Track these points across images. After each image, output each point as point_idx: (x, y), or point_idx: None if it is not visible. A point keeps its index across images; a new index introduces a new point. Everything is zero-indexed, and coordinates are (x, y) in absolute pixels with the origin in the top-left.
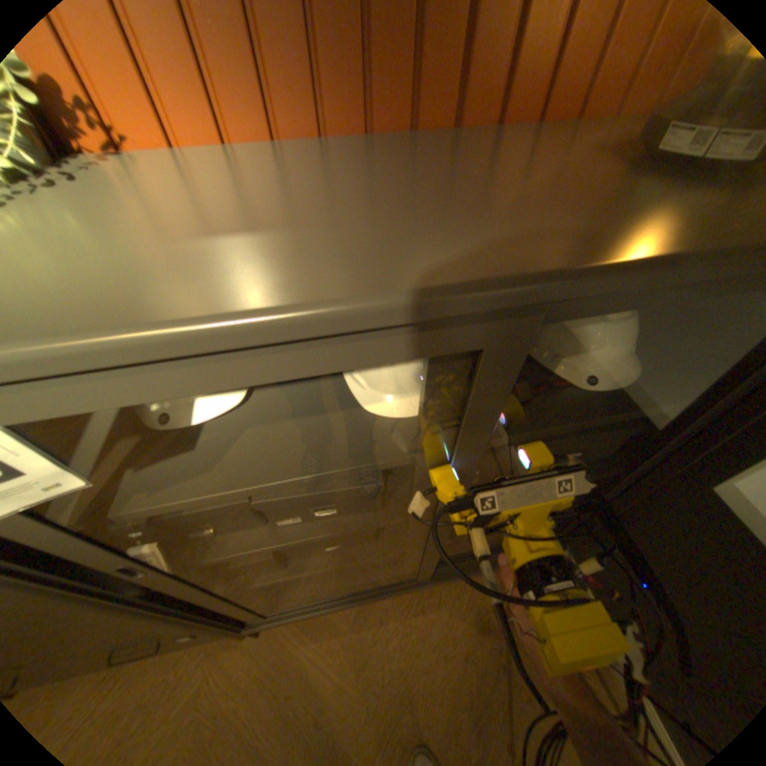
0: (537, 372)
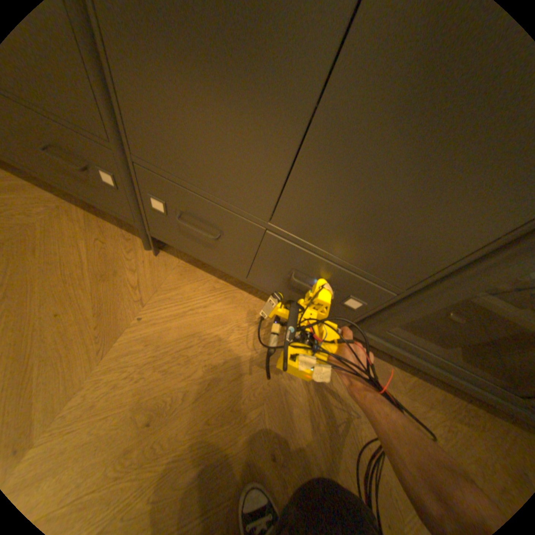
0: None
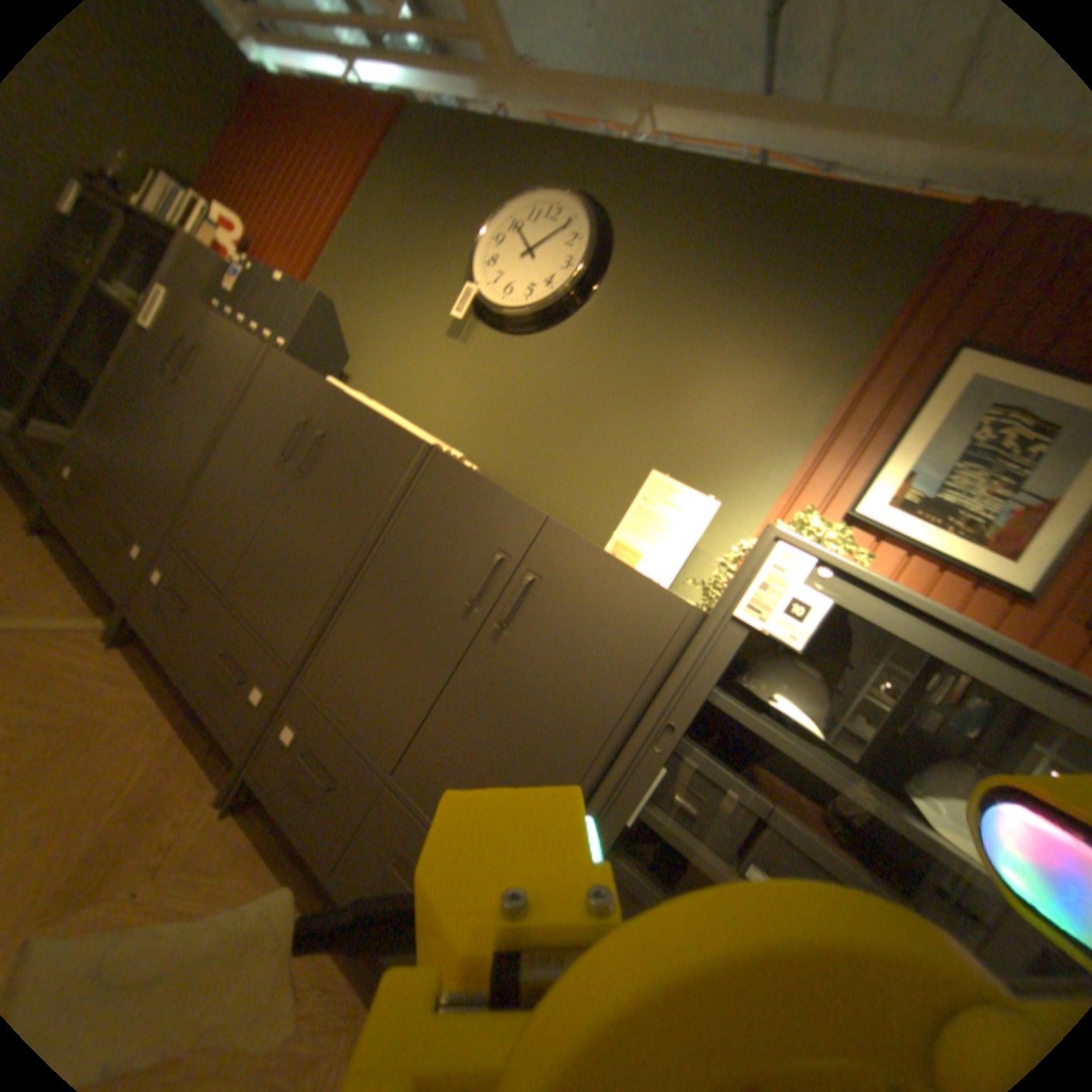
0: None
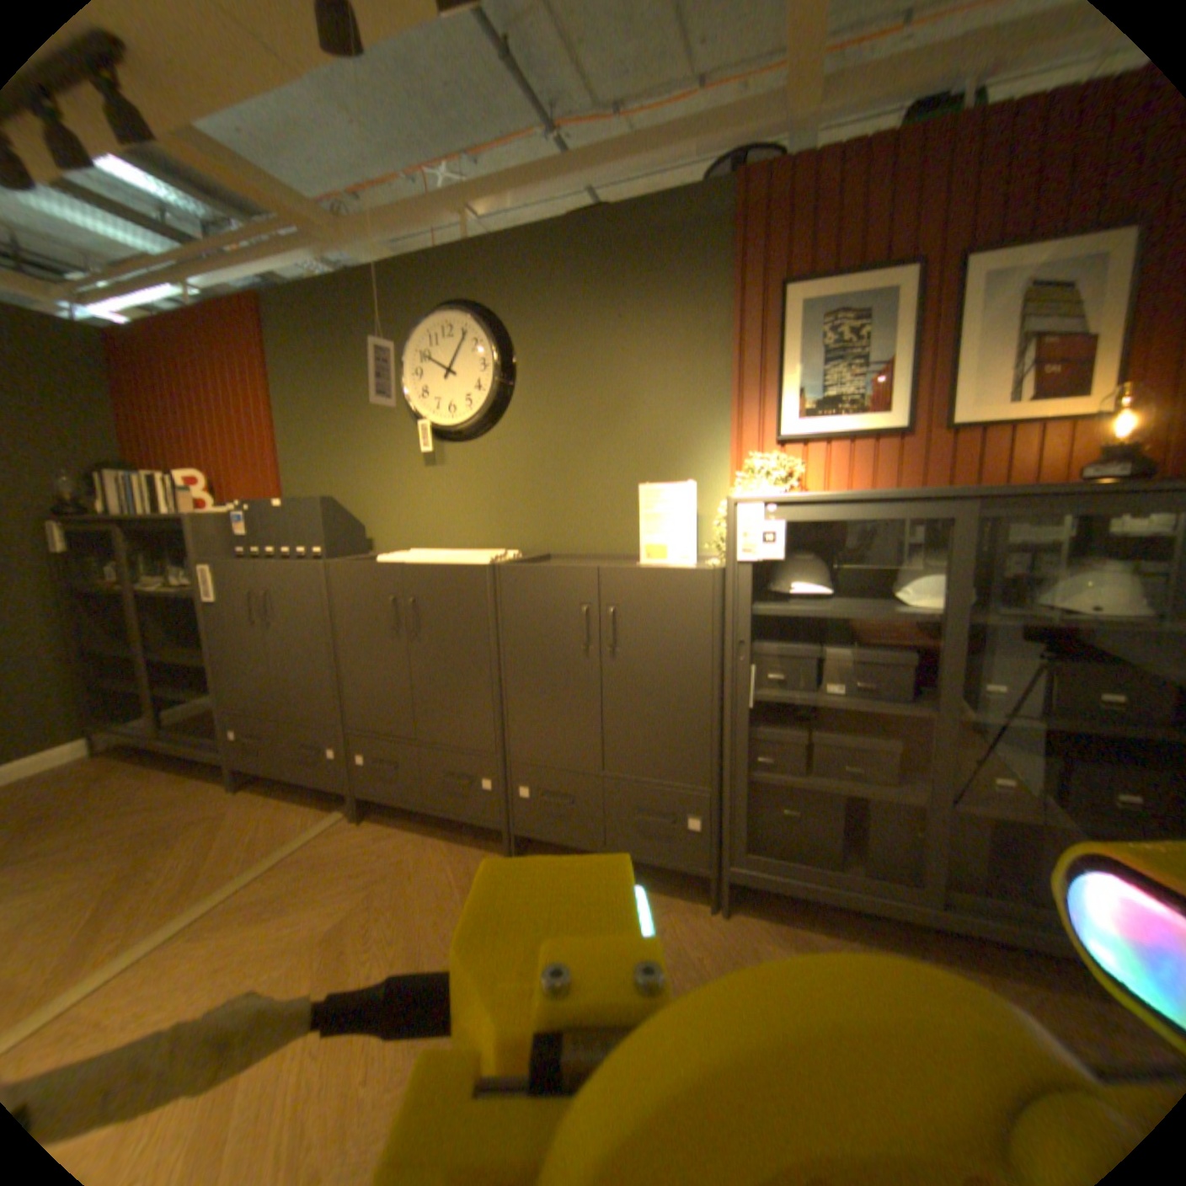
0: (1056, 609)
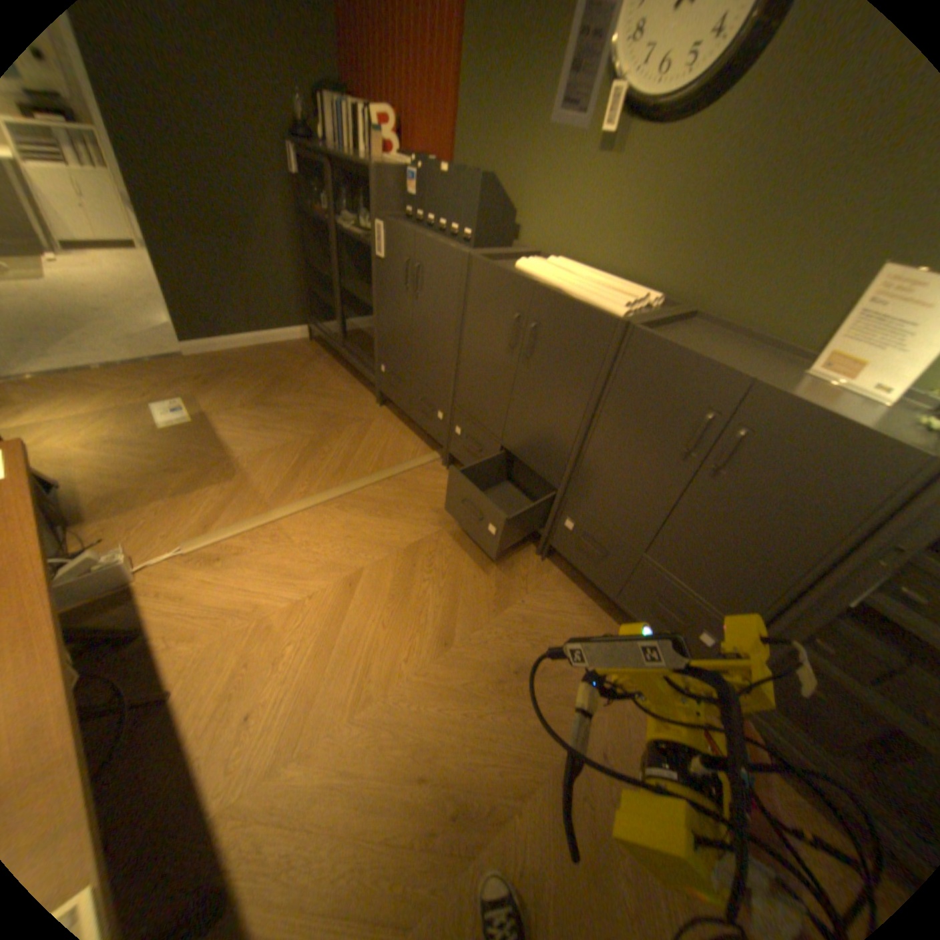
0: None
